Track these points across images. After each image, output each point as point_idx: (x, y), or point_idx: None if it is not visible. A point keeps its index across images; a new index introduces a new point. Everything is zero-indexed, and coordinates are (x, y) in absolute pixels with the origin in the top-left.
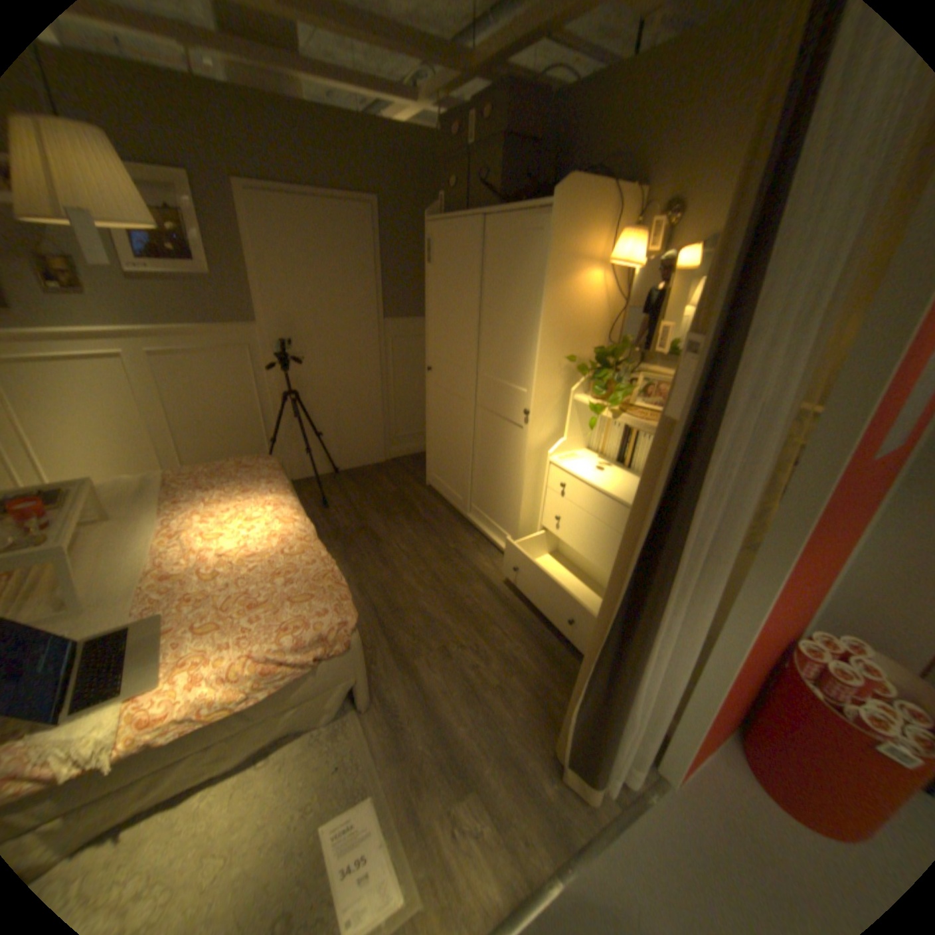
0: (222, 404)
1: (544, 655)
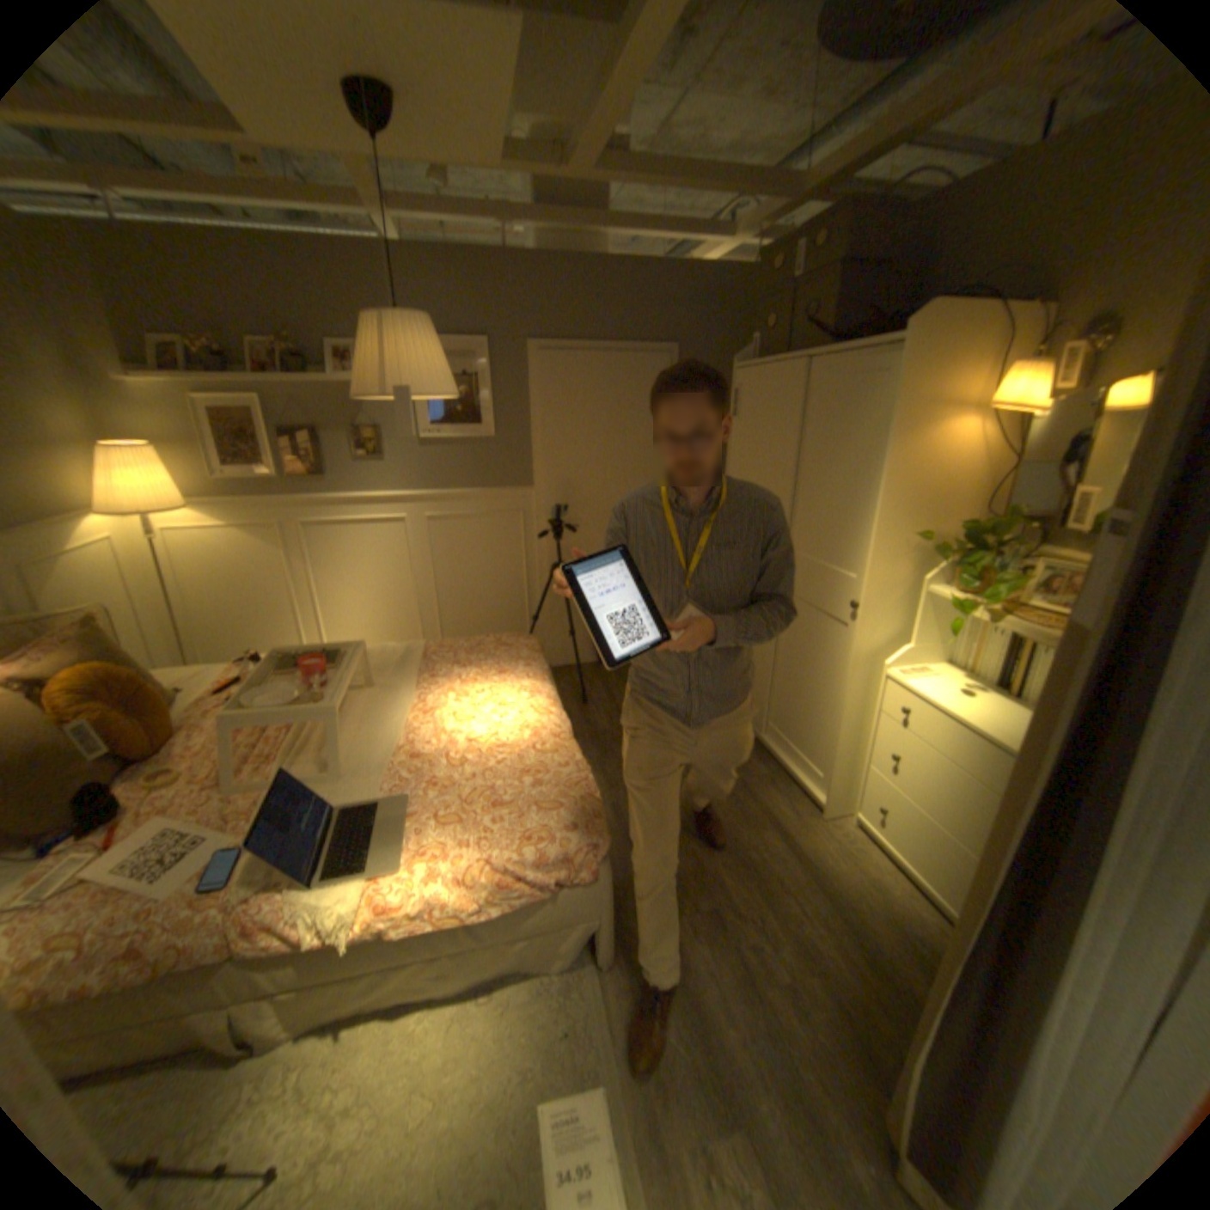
0: (488, 575)
1: (865, 960)
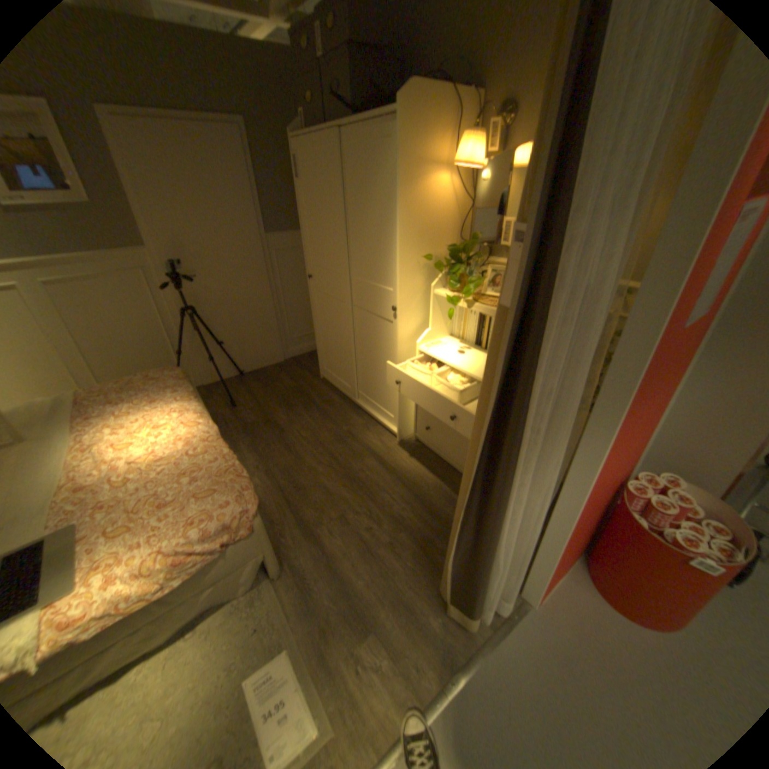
0: (126, 324)
1: (426, 512)
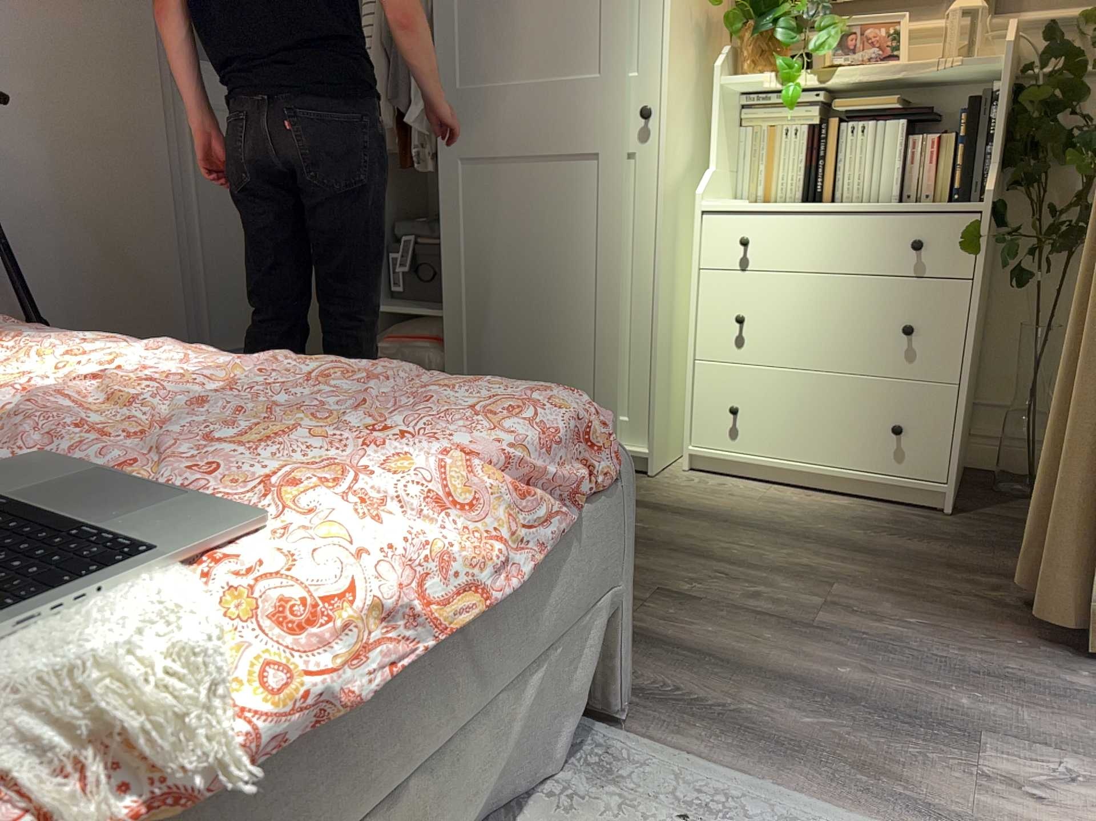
0: None
1: (846, 554)
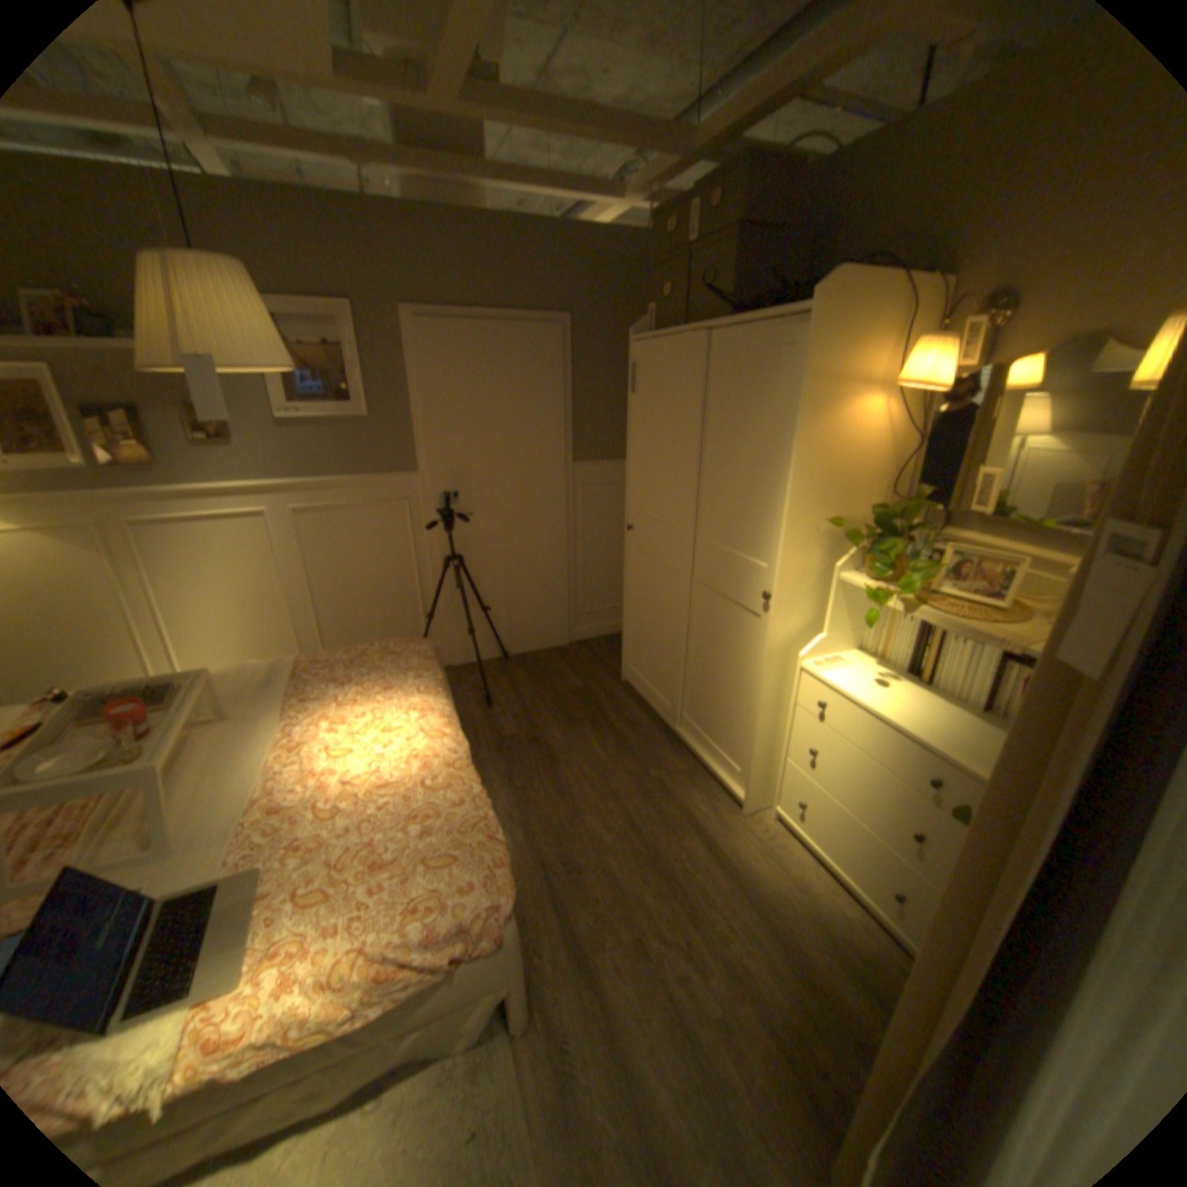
0: (373, 571)
1: (794, 973)
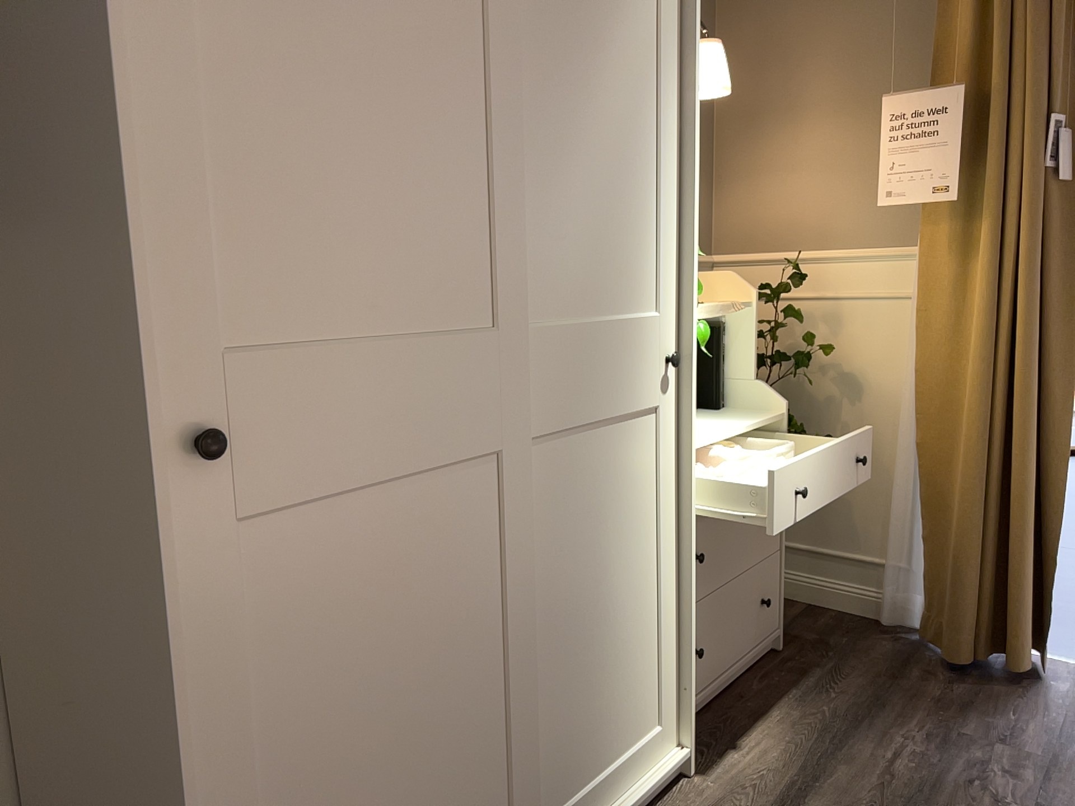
0: None
1: (873, 703)
